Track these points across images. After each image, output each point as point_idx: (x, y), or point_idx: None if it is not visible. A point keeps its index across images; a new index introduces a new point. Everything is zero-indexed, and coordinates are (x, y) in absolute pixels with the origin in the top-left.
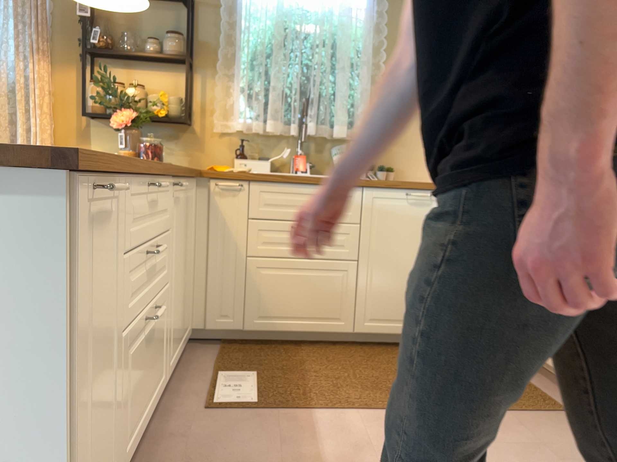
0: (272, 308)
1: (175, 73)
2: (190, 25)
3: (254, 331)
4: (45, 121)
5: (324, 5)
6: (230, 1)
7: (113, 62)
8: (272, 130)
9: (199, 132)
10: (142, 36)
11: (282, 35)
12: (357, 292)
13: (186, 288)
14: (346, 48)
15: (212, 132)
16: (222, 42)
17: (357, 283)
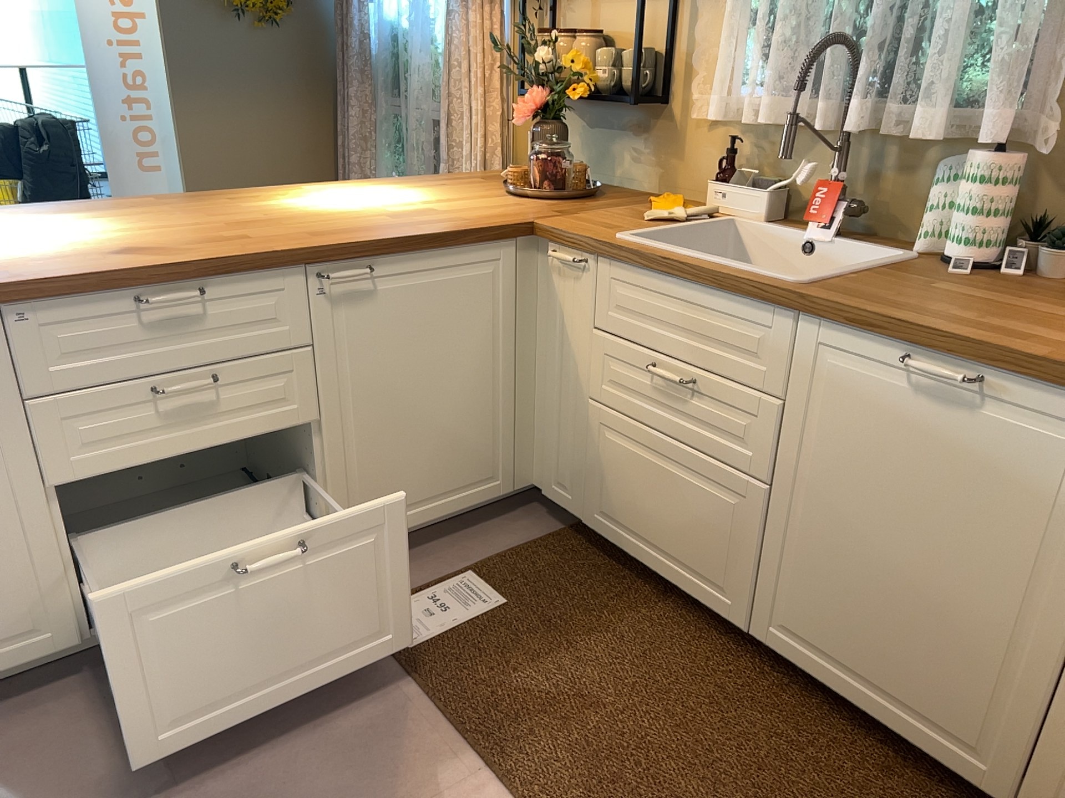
0: (619, 506)
1: None
2: None
3: (596, 531)
4: (490, 103)
5: None
6: None
7: None
8: (764, 123)
9: (676, 119)
10: None
11: None
12: (763, 551)
13: (465, 424)
14: None
15: (694, 120)
16: None
17: (766, 532)
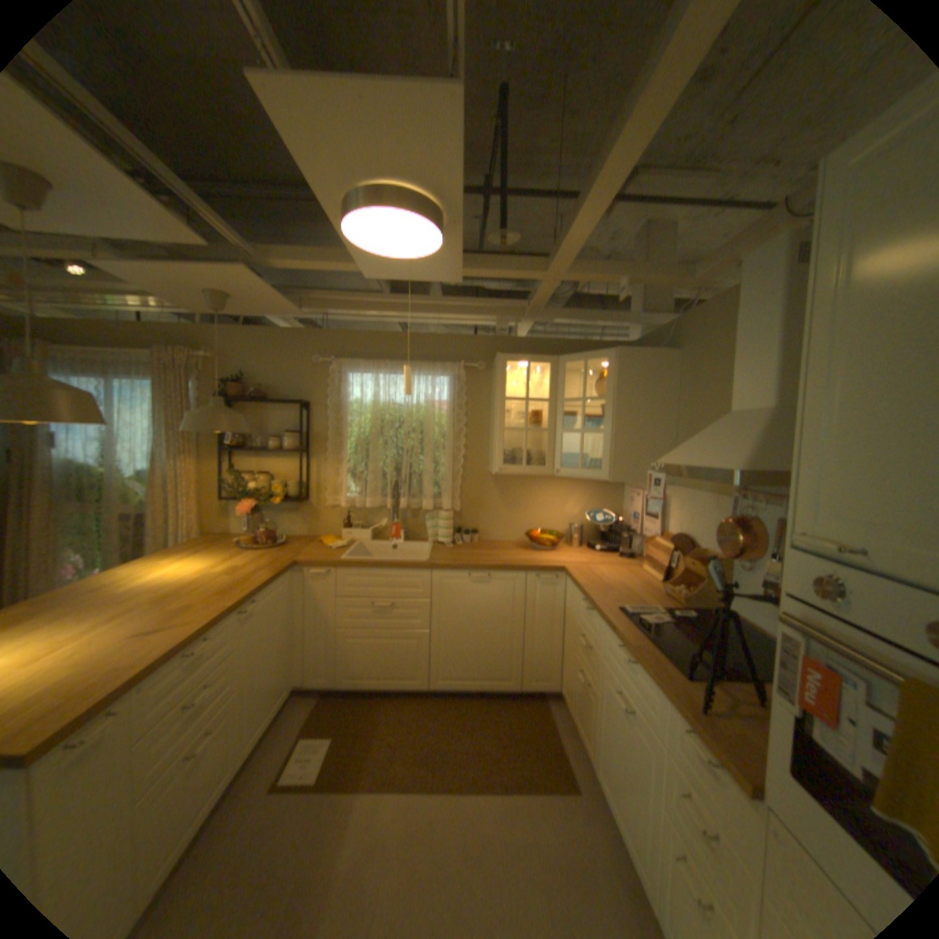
0: (357, 671)
1: (293, 459)
2: (301, 426)
3: (343, 690)
4: (188, 504)
5: (411, 403)
6: (336, 401)
7: (244, 453)
8: (369, 508)
9: (314, 506)
10: (267, 432)
11: (377, 429)
12: (429, 656)
13: (276, 668)
14: (431, 438)
15: (324, 506)
16: (330, 435)
17: (429, 649)
